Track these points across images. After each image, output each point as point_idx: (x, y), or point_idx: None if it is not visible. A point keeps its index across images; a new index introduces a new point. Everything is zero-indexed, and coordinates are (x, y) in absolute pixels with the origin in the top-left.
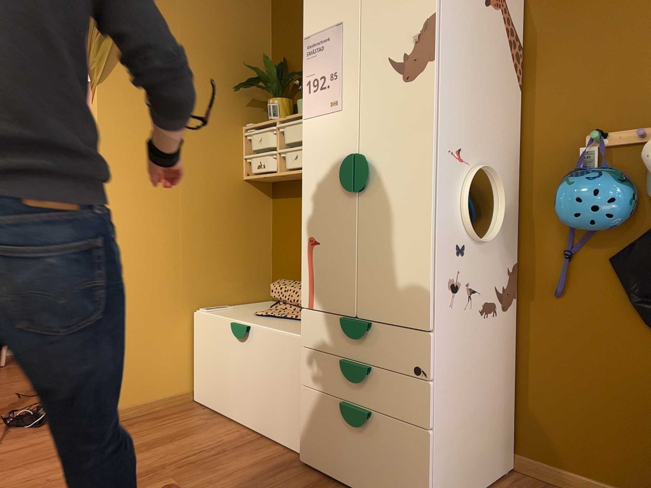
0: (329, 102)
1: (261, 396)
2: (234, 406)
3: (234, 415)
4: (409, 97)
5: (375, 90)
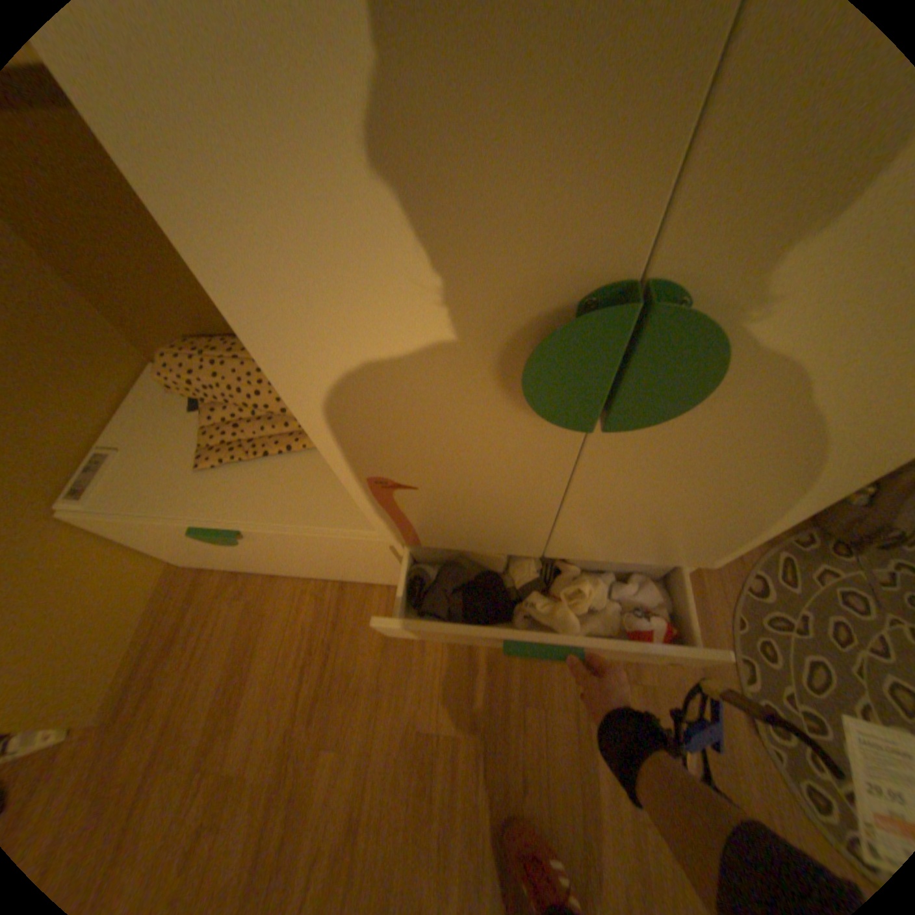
0: None
1: (321, 566)
2: (270, 569)
3: (277, 573)
4: None
5: None
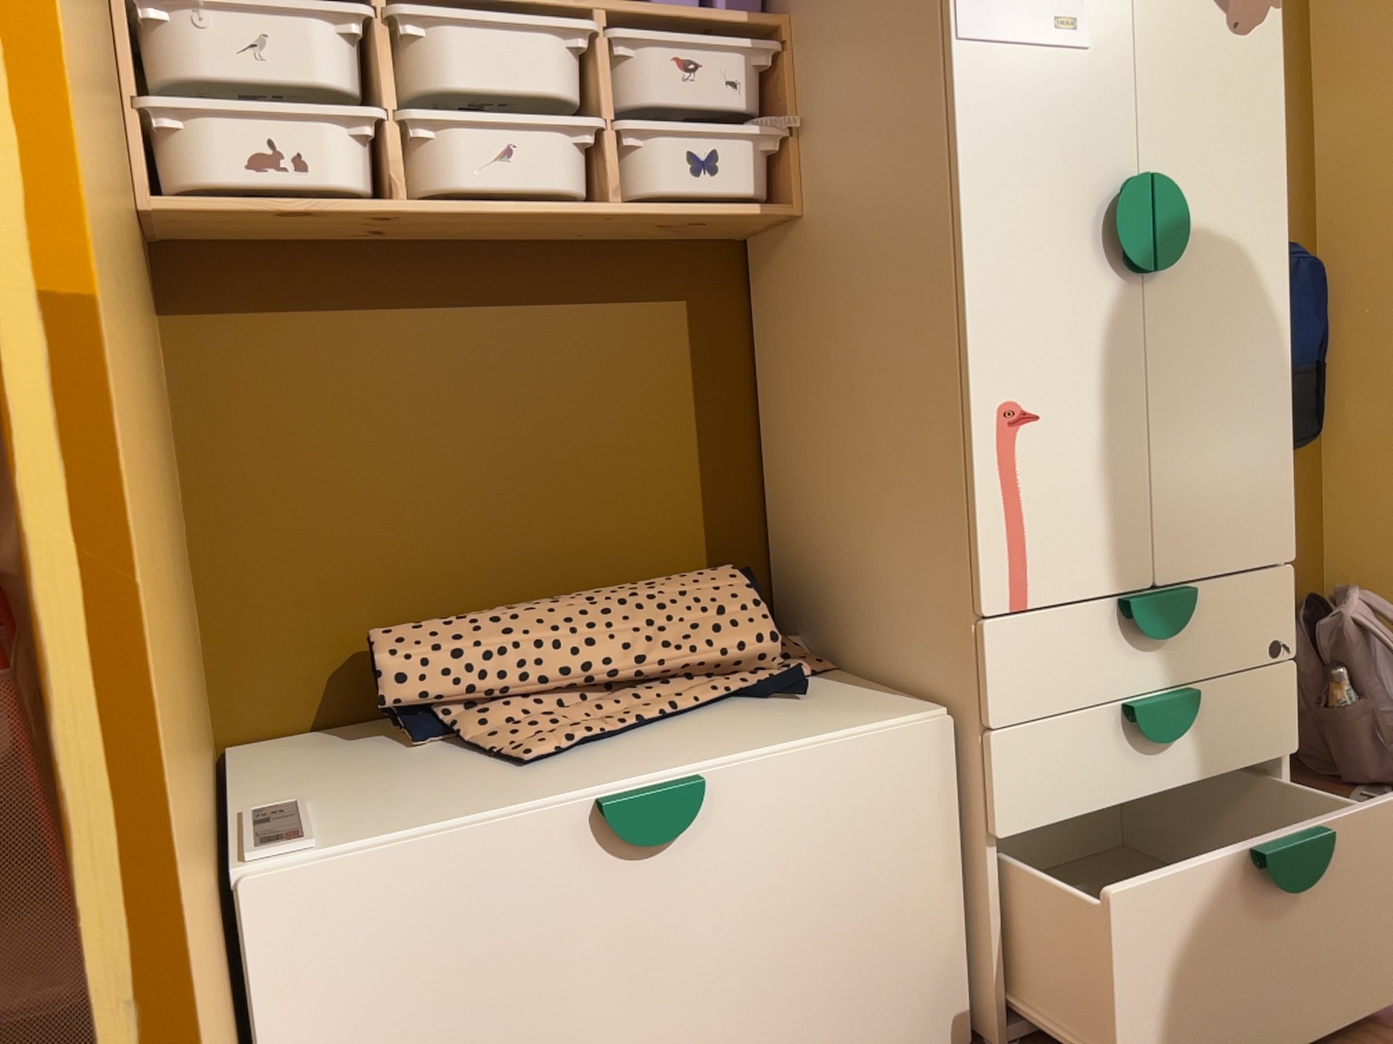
0: (1050, 16)
1: (784, 990)
2: None
3: None
4: (1241, 71)
5: (1170, 28)
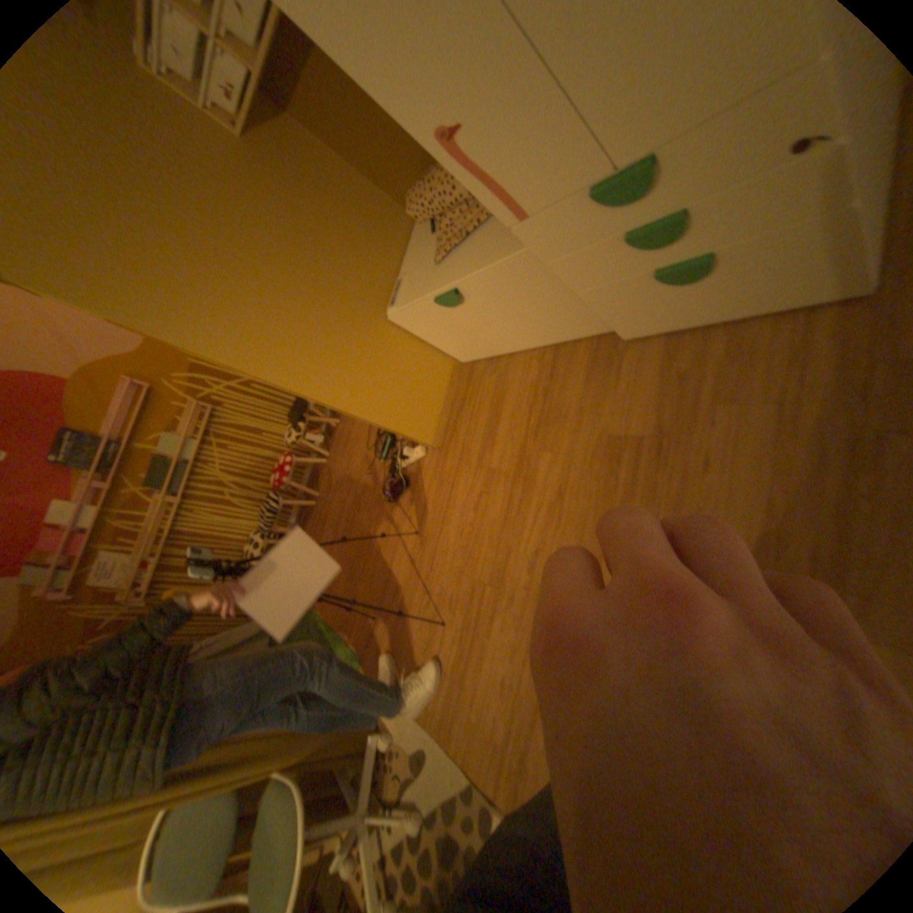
0: None
1: (529, 322)
2: (506, 343)
3: (513, 348)
4: None
5: None
